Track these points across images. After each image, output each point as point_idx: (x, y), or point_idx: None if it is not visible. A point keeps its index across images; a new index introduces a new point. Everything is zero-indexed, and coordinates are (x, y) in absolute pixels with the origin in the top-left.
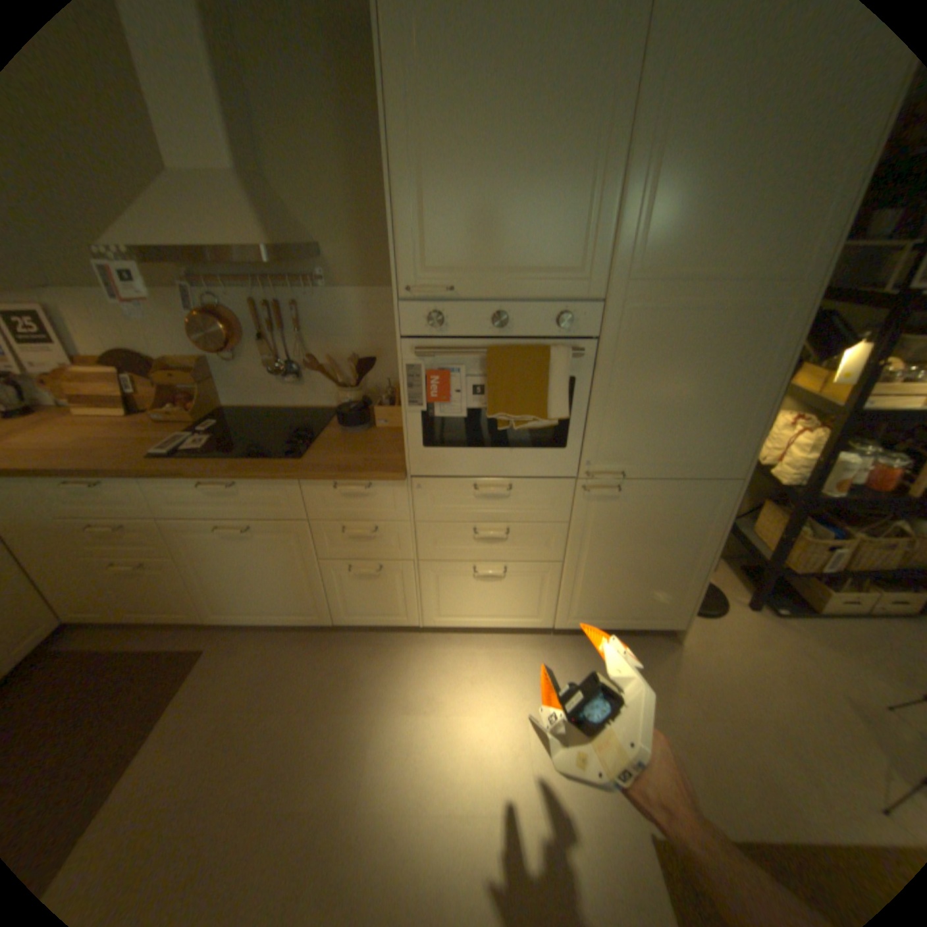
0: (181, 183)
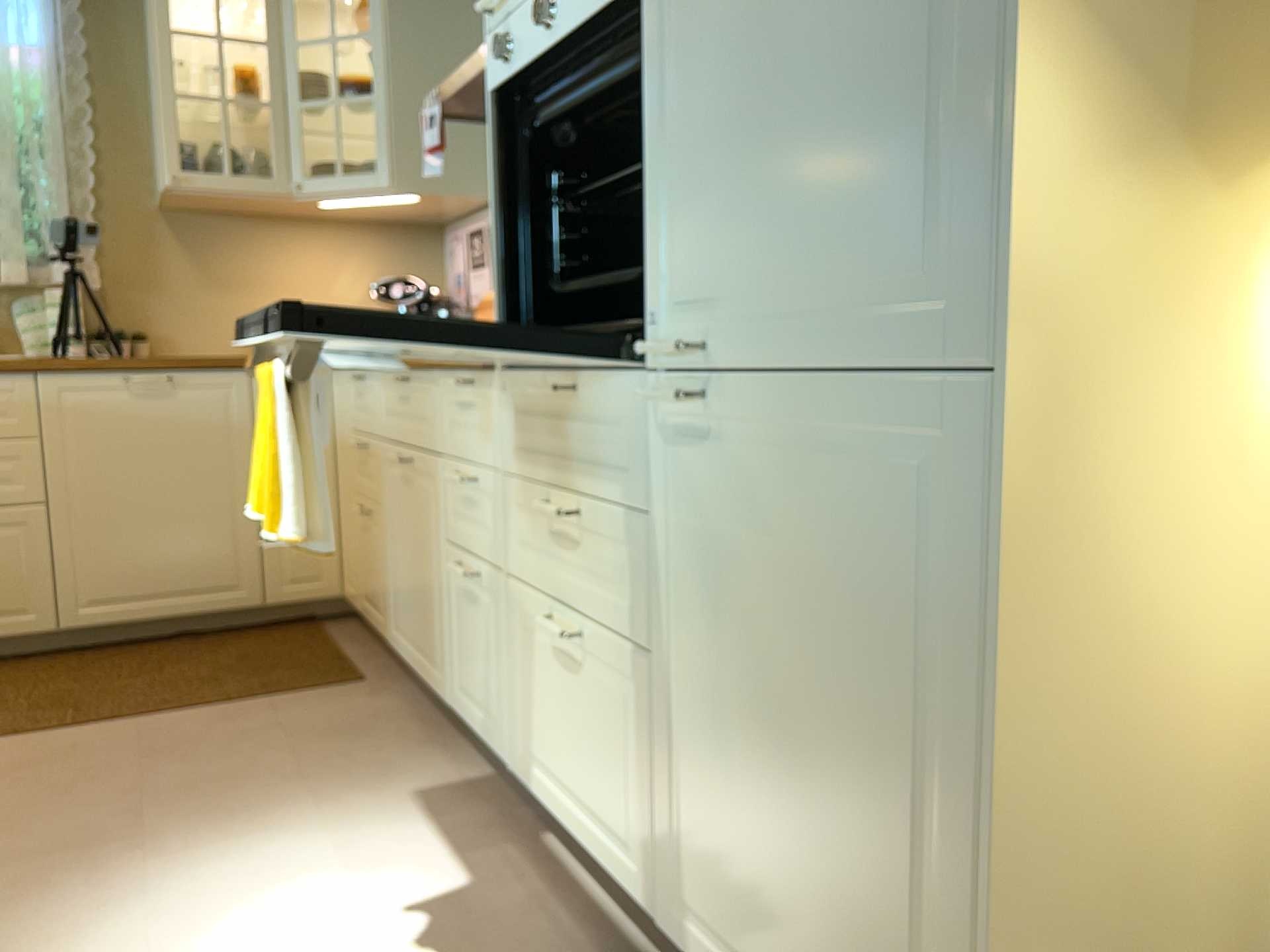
0: None
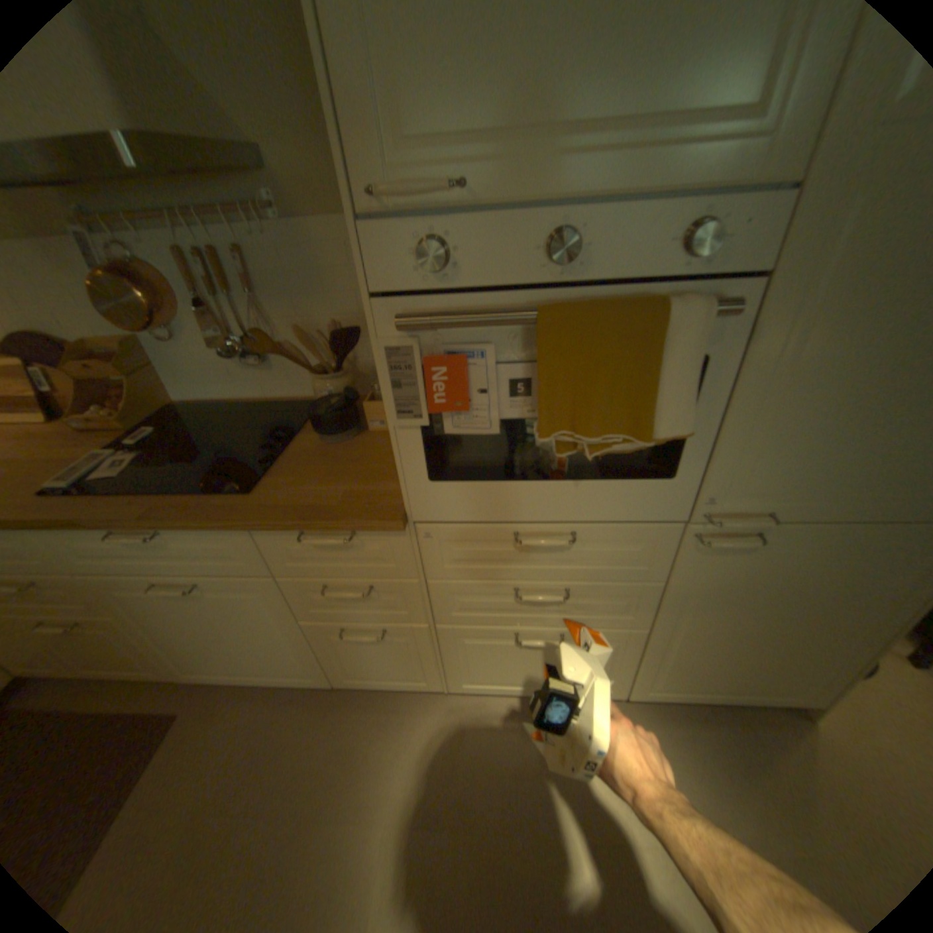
0: None
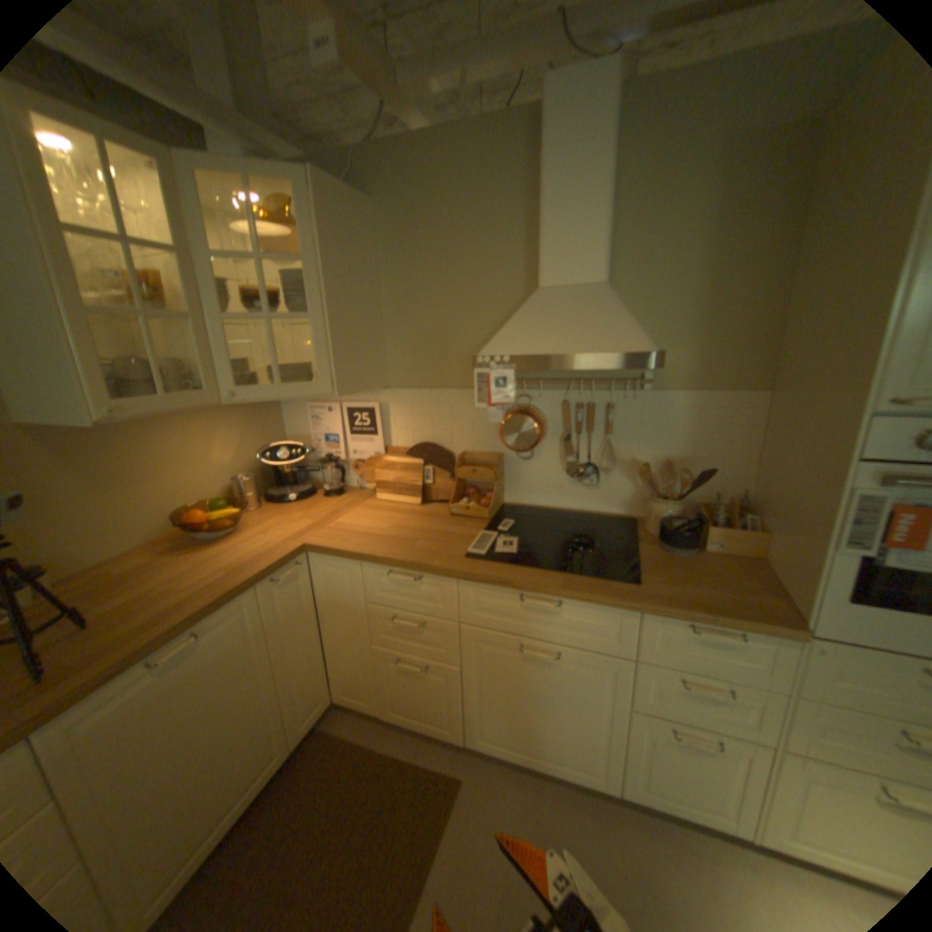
0: (556, 295)
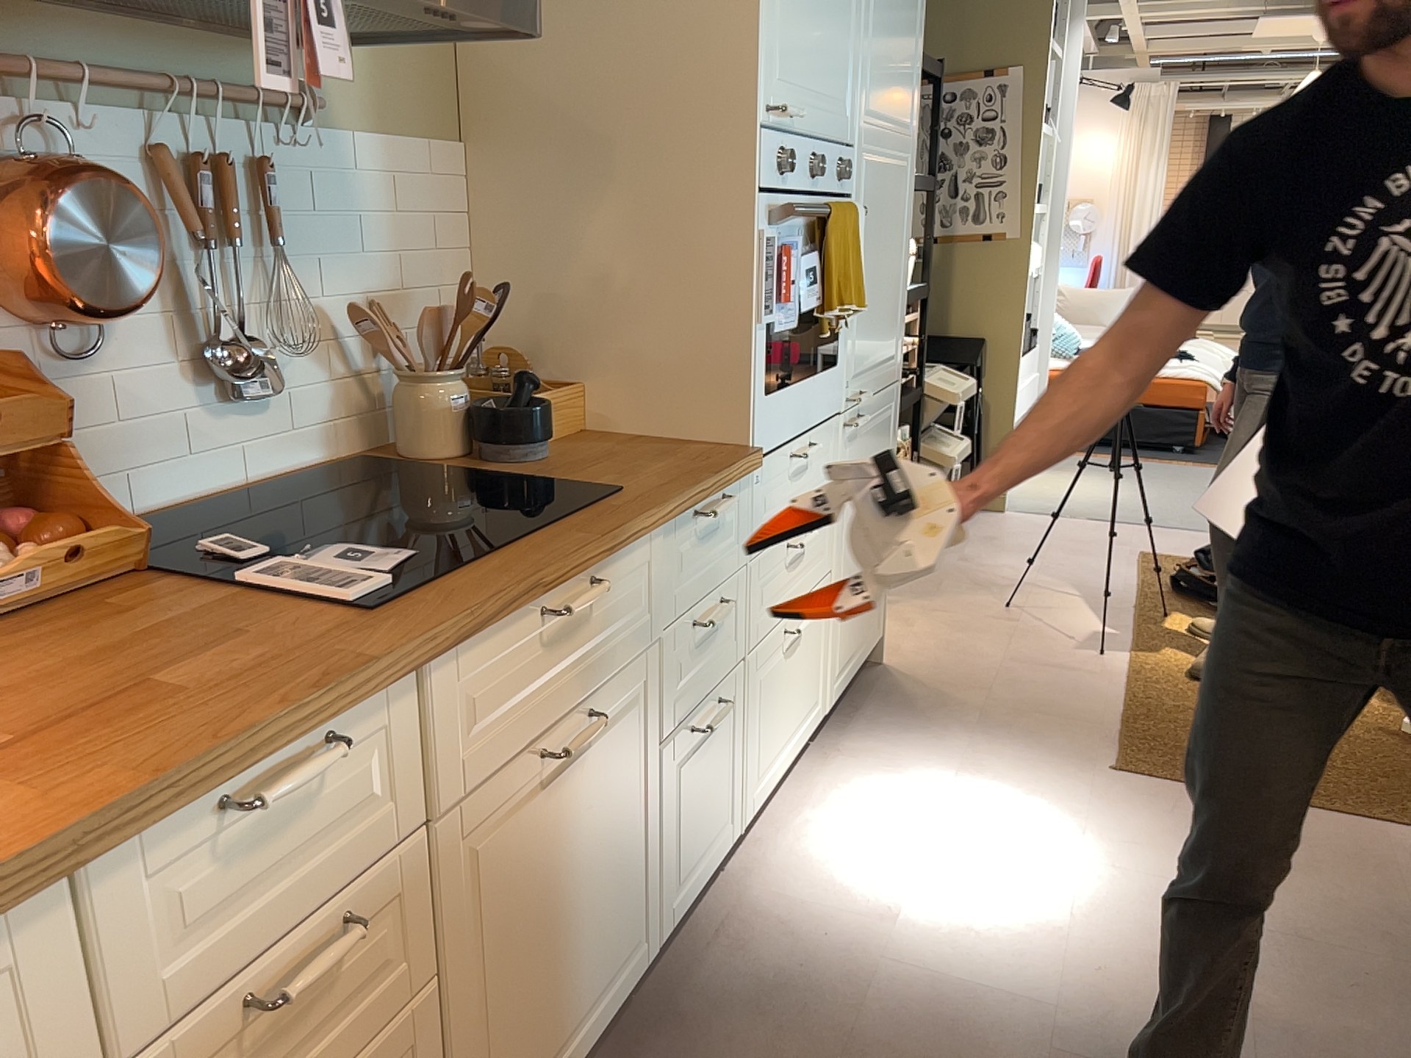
0: None
